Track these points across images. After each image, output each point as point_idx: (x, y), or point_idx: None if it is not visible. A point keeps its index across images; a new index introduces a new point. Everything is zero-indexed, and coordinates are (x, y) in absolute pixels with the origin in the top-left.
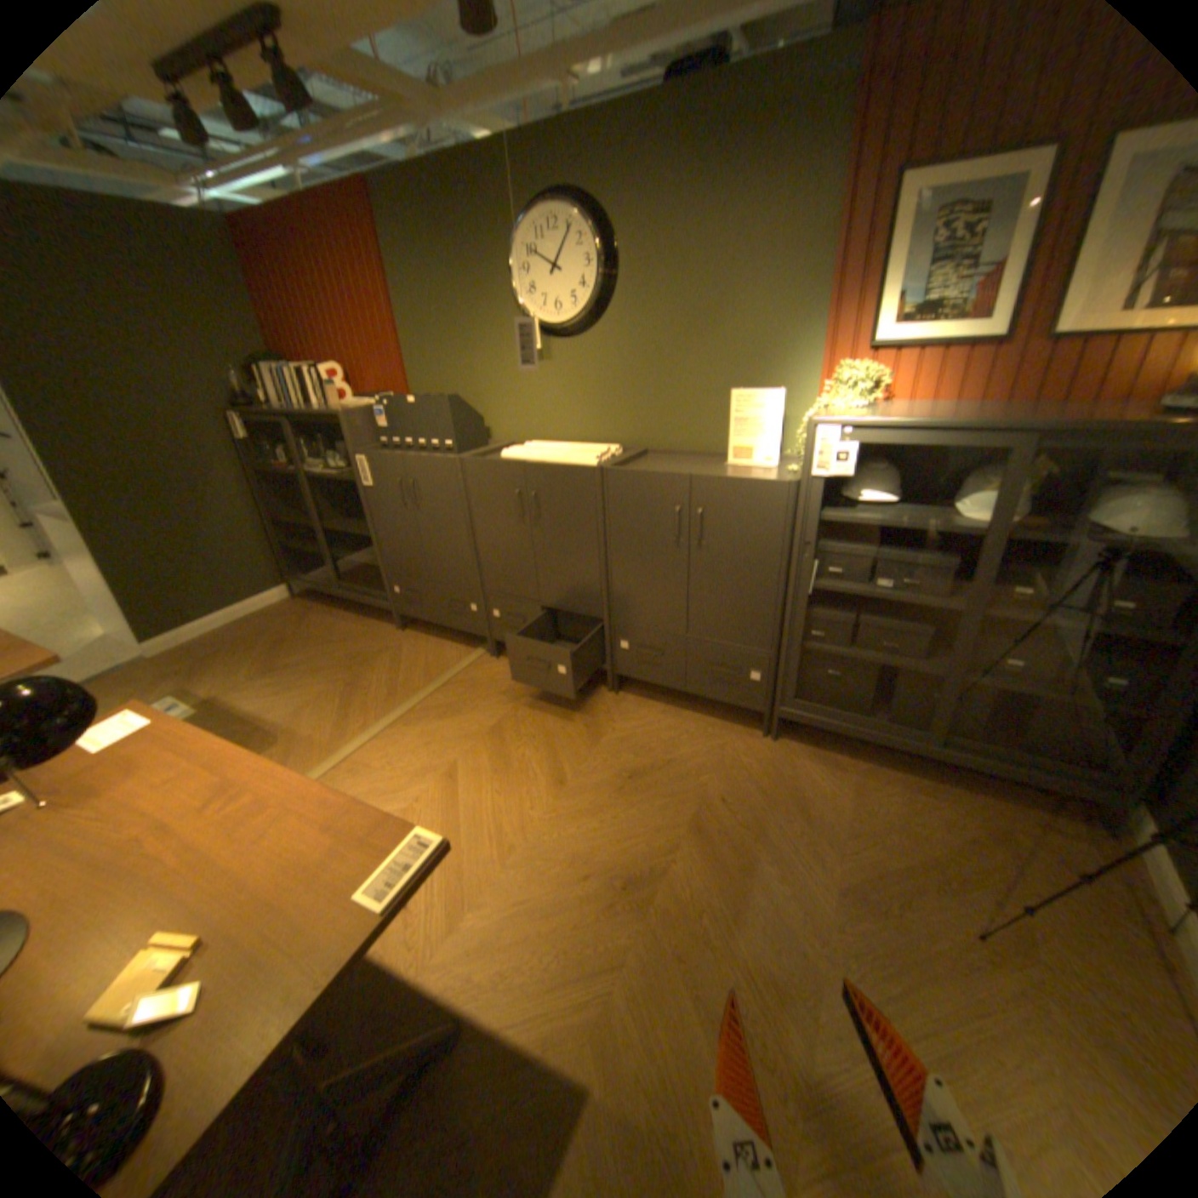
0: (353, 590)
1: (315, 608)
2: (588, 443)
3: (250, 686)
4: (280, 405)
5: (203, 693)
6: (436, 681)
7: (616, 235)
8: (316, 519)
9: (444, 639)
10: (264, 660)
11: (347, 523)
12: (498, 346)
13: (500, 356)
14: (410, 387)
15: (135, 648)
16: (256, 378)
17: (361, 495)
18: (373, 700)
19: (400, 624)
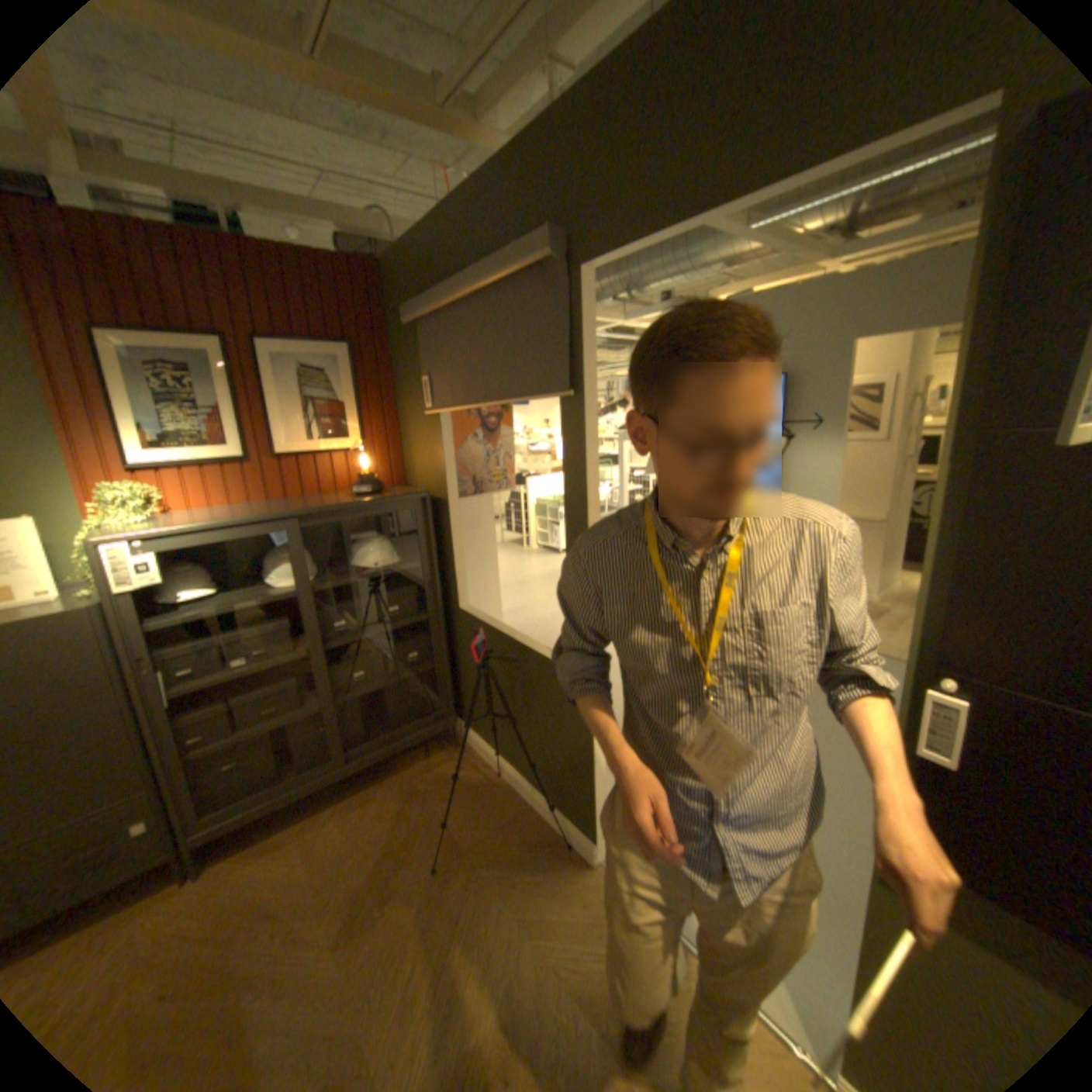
0: None
1: None
2: None
3: None
4: None
5: None
6: None
7: None
8: None
9: None
10: None
11: None
12: None
13: None
14: None
15: None
16: None
17: None
18: None
19: None
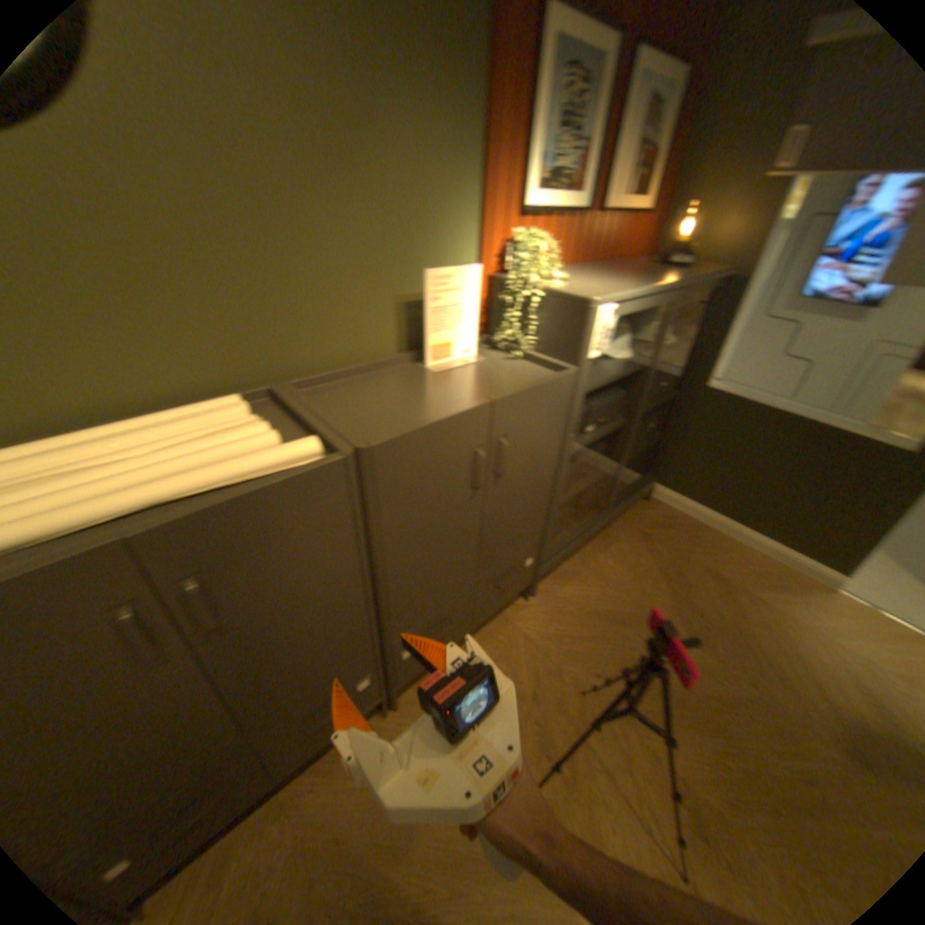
0: None
1: None
2: (132, 408)
3: None
4: None
5: None
6: None
7: None
8: None
9: None
10: None
11: None
12: None
13: None
14: None
15: None
16: None
17: None
18: None
19: None
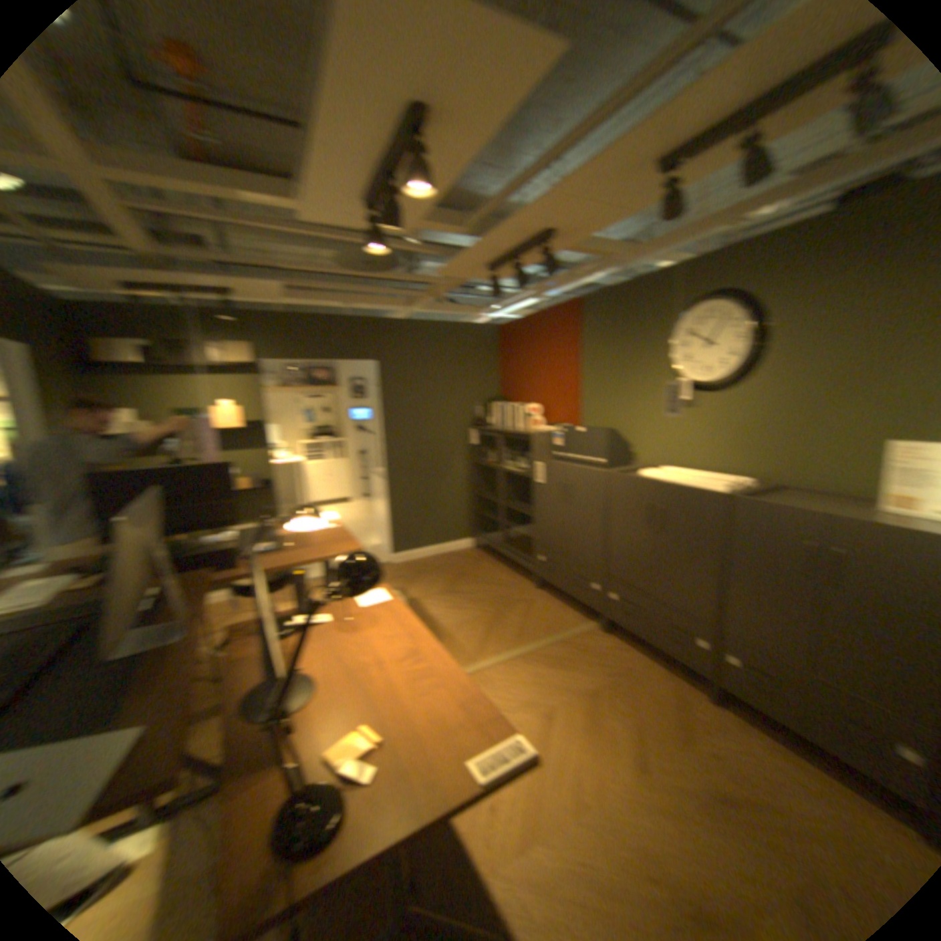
0: (515, 552)
1: (488, 558)
2: (723, 473)
3: (440, 599)
4: (502, 427)
5: (415, 594)
6: (557, 637)
7: (772, 317)
8: (504, 500)
9: (570, 606)
10: (452, 584)
11: (522, 506)
12: (655, 396)
13: (655, 403)
14: (584, 421)
15: (391, 556)
16: (493, 411)
17: (536, 488)
18: (510, 635)
19: (540, 584)
